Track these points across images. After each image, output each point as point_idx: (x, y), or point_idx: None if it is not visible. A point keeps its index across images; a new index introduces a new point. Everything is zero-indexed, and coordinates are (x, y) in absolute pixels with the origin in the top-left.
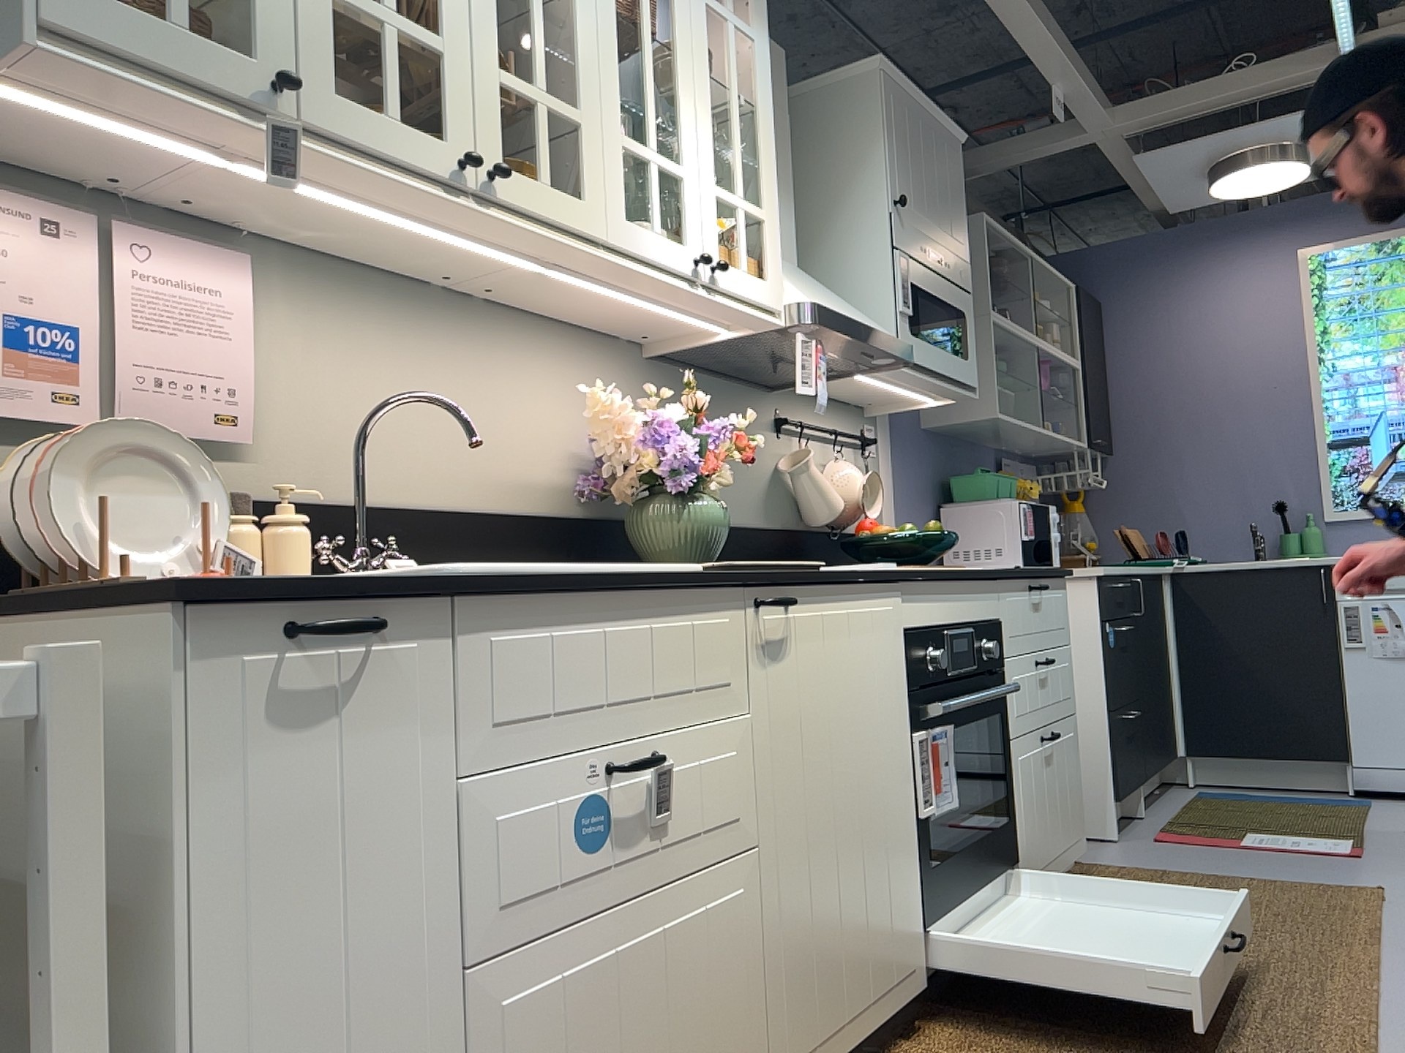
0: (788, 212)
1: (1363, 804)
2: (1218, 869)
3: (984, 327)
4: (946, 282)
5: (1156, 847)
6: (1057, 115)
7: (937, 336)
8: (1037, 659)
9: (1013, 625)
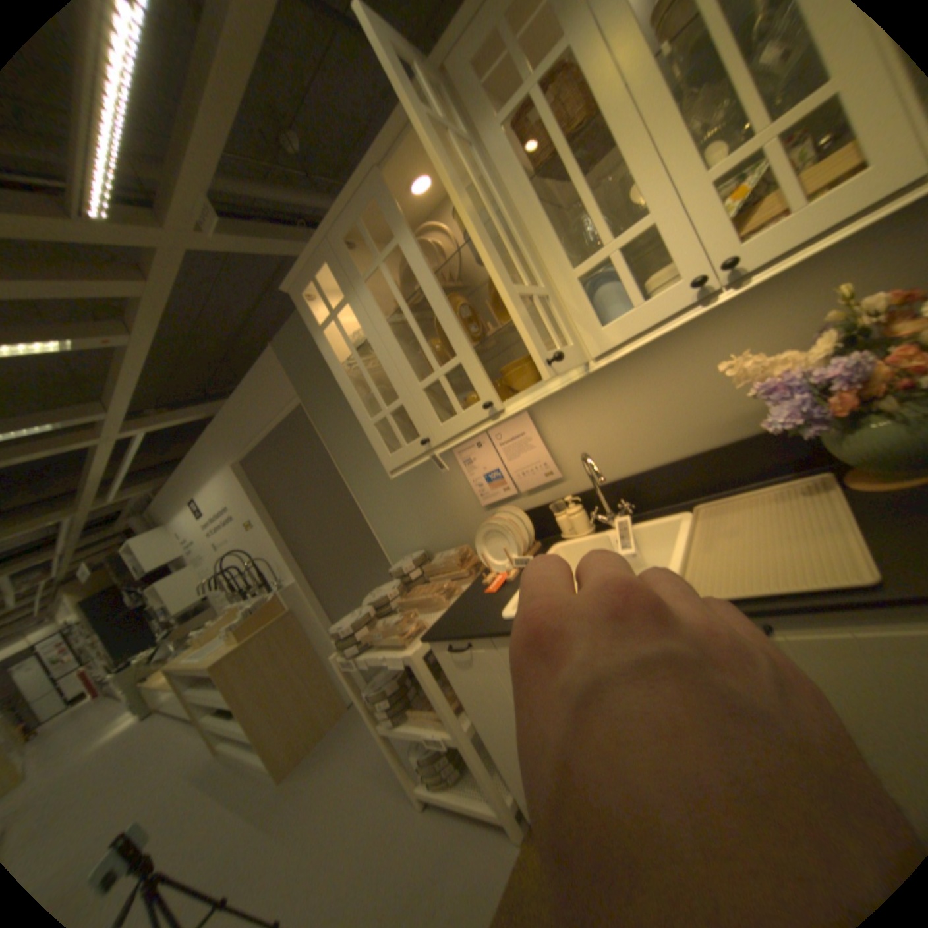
0: None
1: None
2: None
3: None
4: None
5: None
6: None
7: None
8: None
9: None
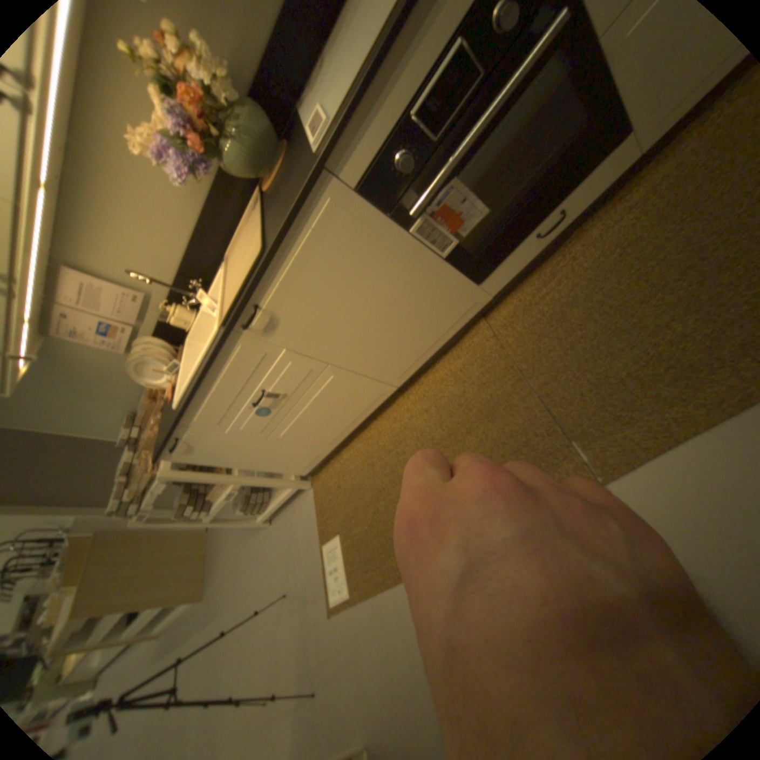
0: None
1: None
2: None
3: None
4: None
5: None
6: None
7: None
8: None
9: None
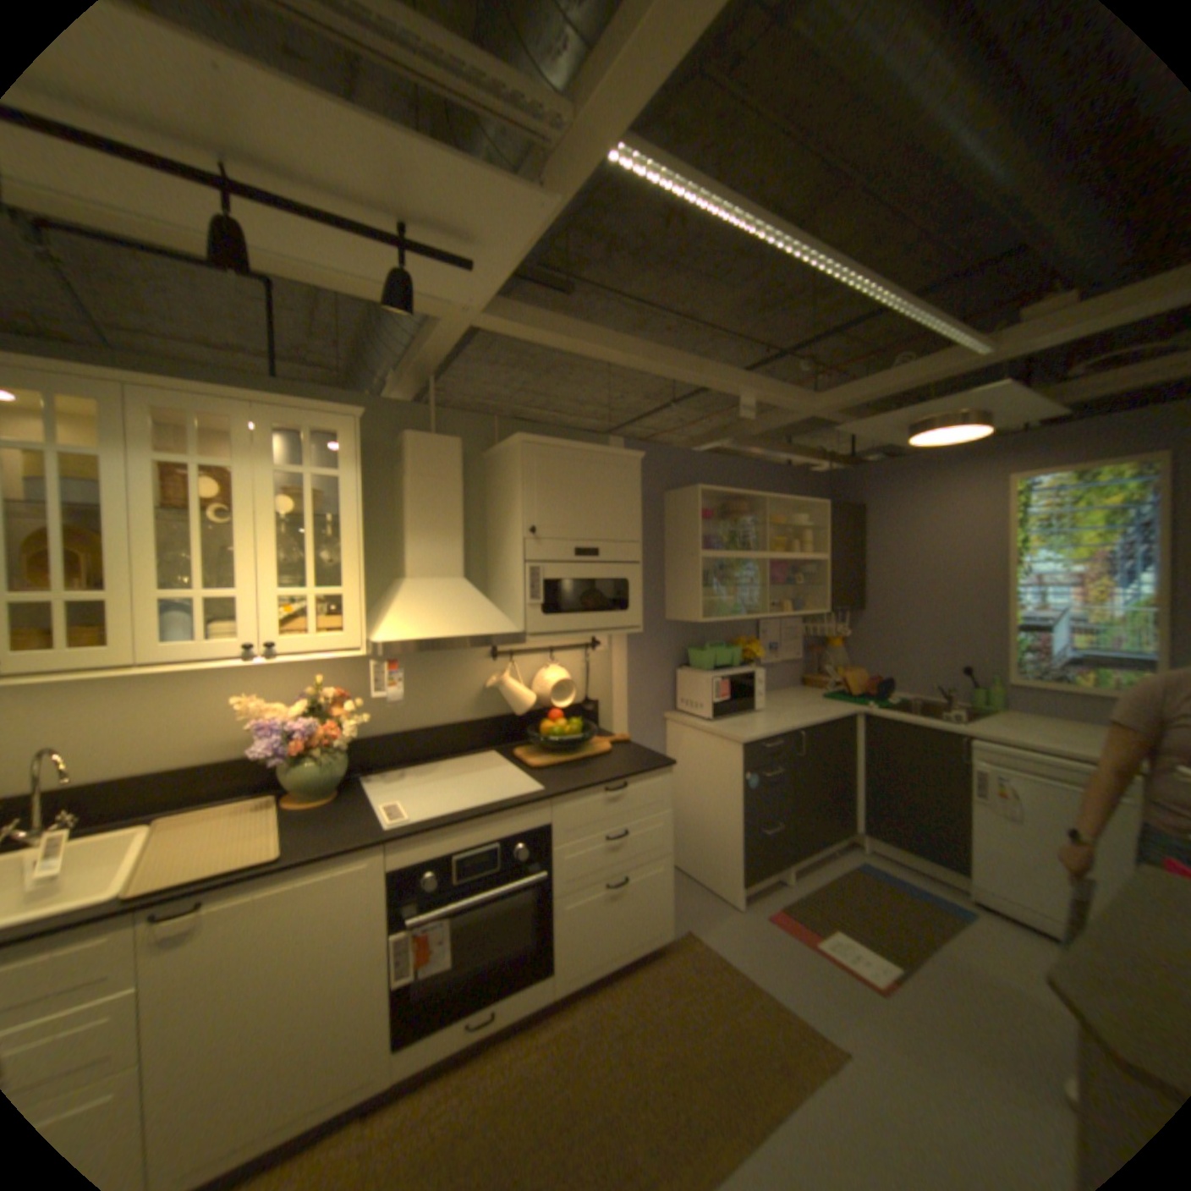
0: (451, 546)
1: (967, 924)
2: (765, 980)
3: (705, 557)
4: (606, 563)
5: (758, 933)
6: (744, 416)
7: (593, 601)
8: (607, 837)
9: (569, 824)
